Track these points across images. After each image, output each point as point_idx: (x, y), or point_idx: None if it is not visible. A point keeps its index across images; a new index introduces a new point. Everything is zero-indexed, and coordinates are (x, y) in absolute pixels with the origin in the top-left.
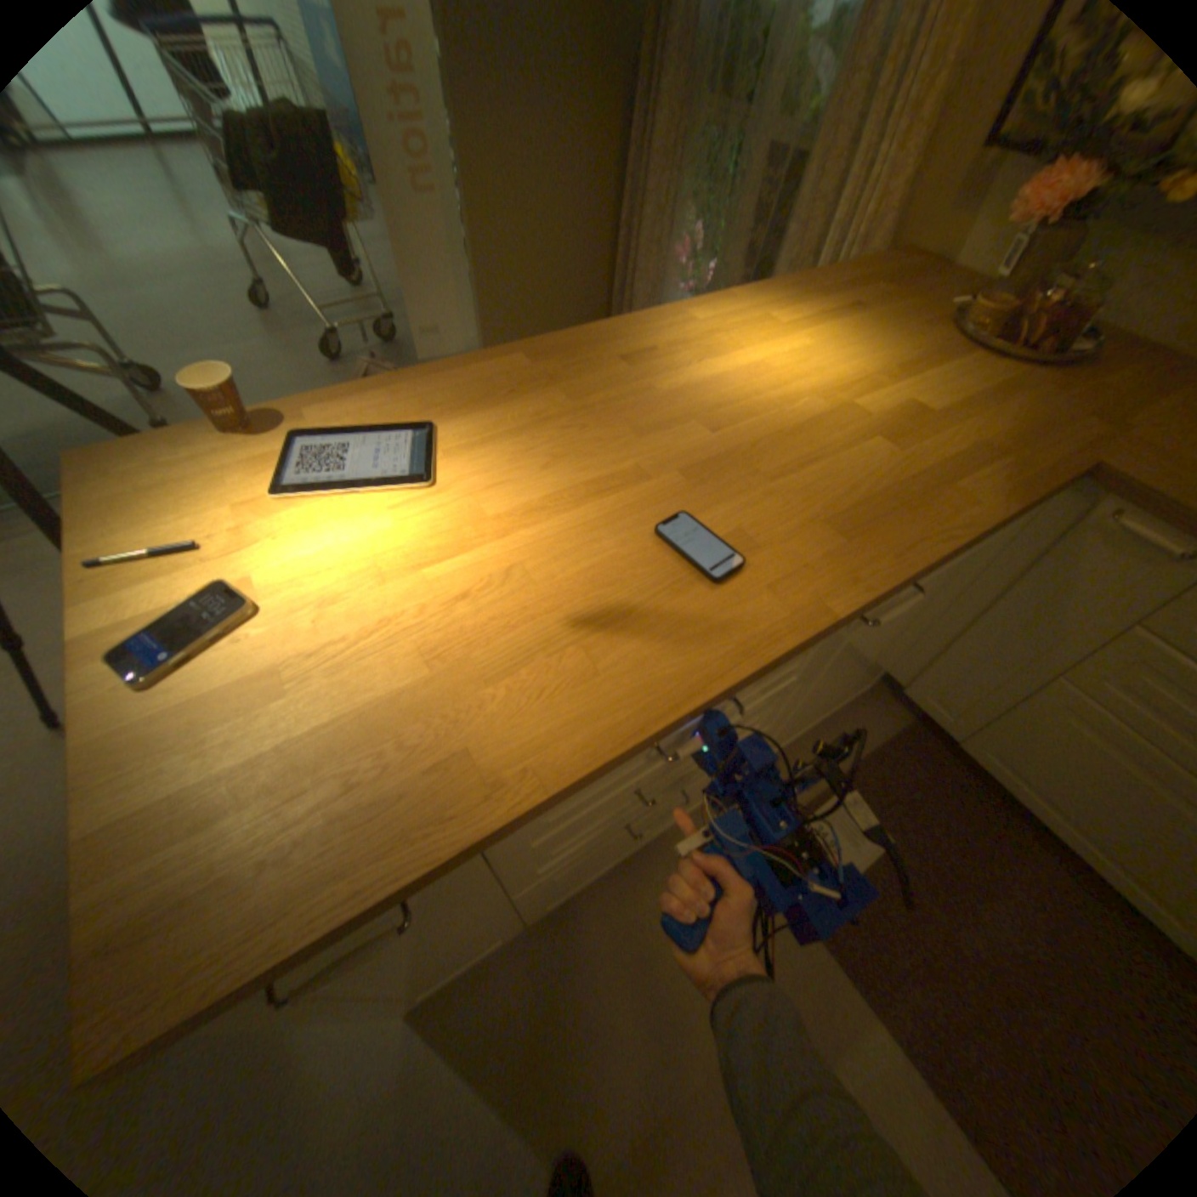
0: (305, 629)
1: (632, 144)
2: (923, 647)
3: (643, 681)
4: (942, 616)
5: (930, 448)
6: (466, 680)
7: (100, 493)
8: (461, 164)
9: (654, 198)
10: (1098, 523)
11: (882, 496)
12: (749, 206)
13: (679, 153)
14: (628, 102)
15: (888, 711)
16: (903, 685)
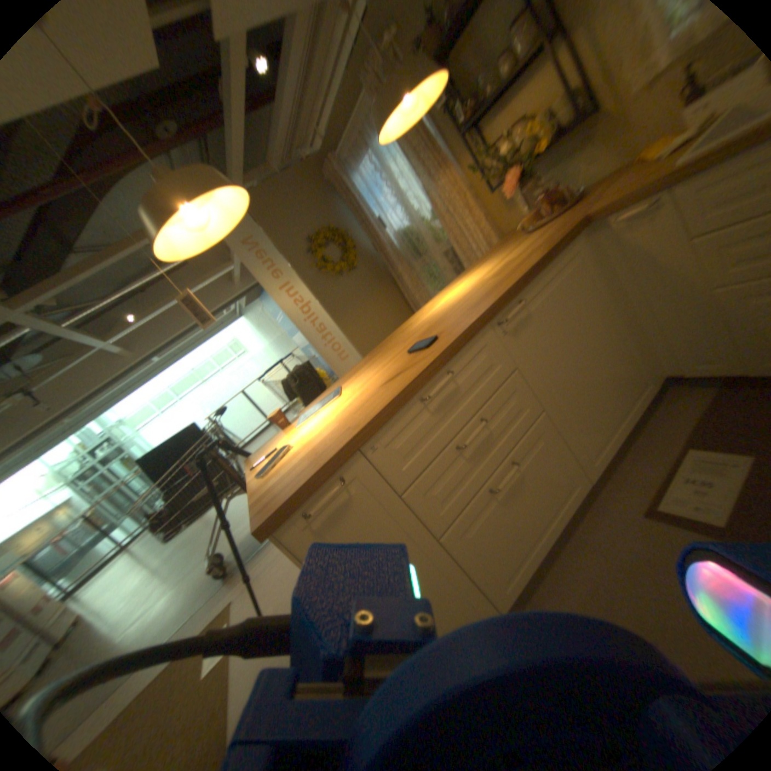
0: (303, 439)
1: (402, 291)
2: (656, 343)
3: (402, 378)
4: (635, 320)
5: (511, 264)
6: (348, 415)
7: (252, 458)
8: (349, 338)
9: (420, 298)
10: (619, 227)
11: (490, 287)
12: (447, 271)
13: (418, 279)
14: (395, 282)
15: (692, 395)
16: (680, 373)
